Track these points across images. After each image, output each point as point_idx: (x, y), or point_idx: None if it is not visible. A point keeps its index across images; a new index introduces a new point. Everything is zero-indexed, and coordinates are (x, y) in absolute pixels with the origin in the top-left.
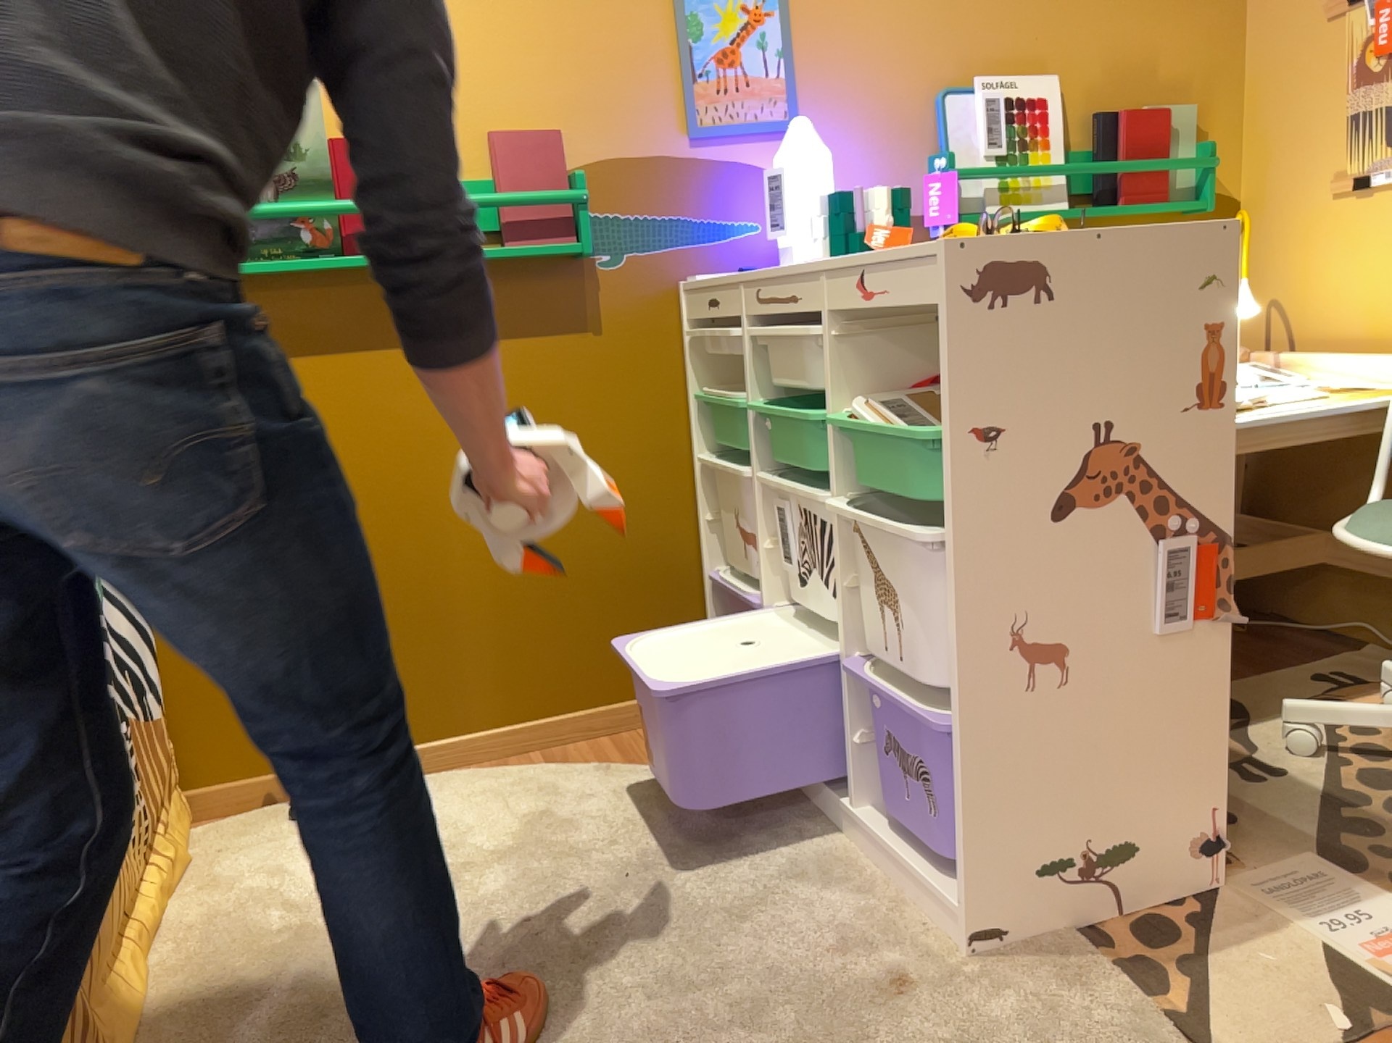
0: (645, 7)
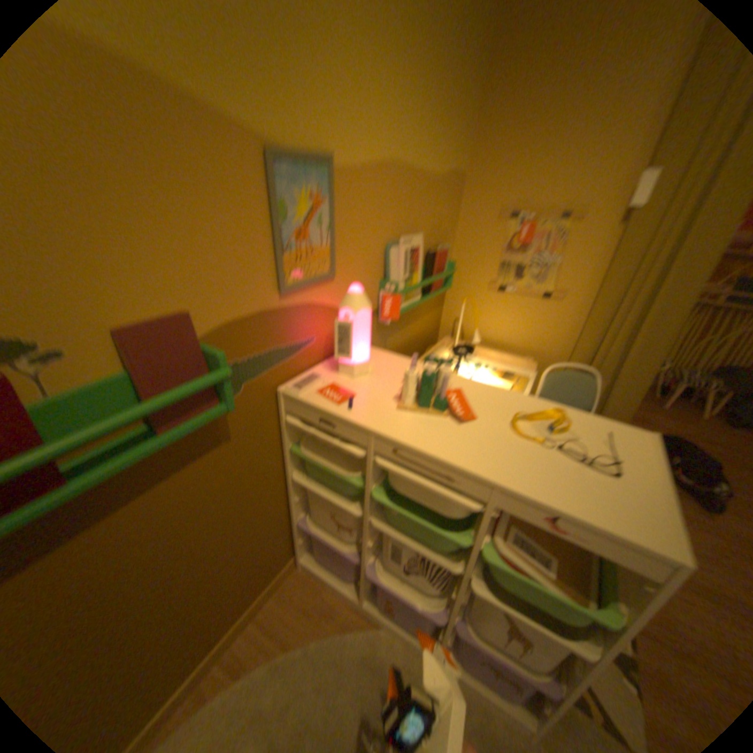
0: (247, 185)
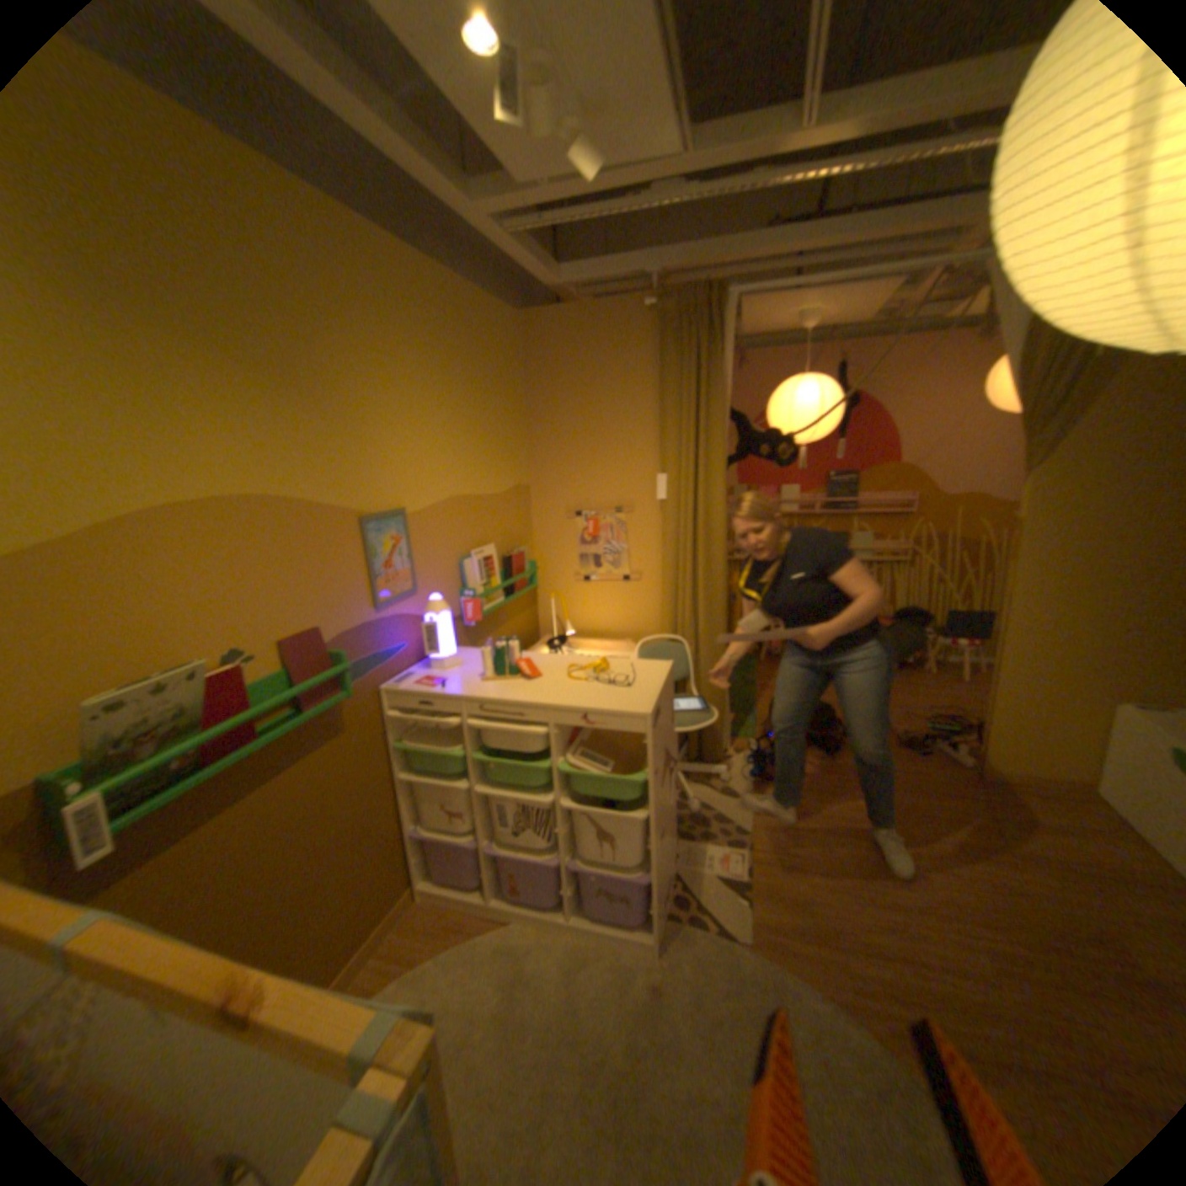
0: (348, 546)
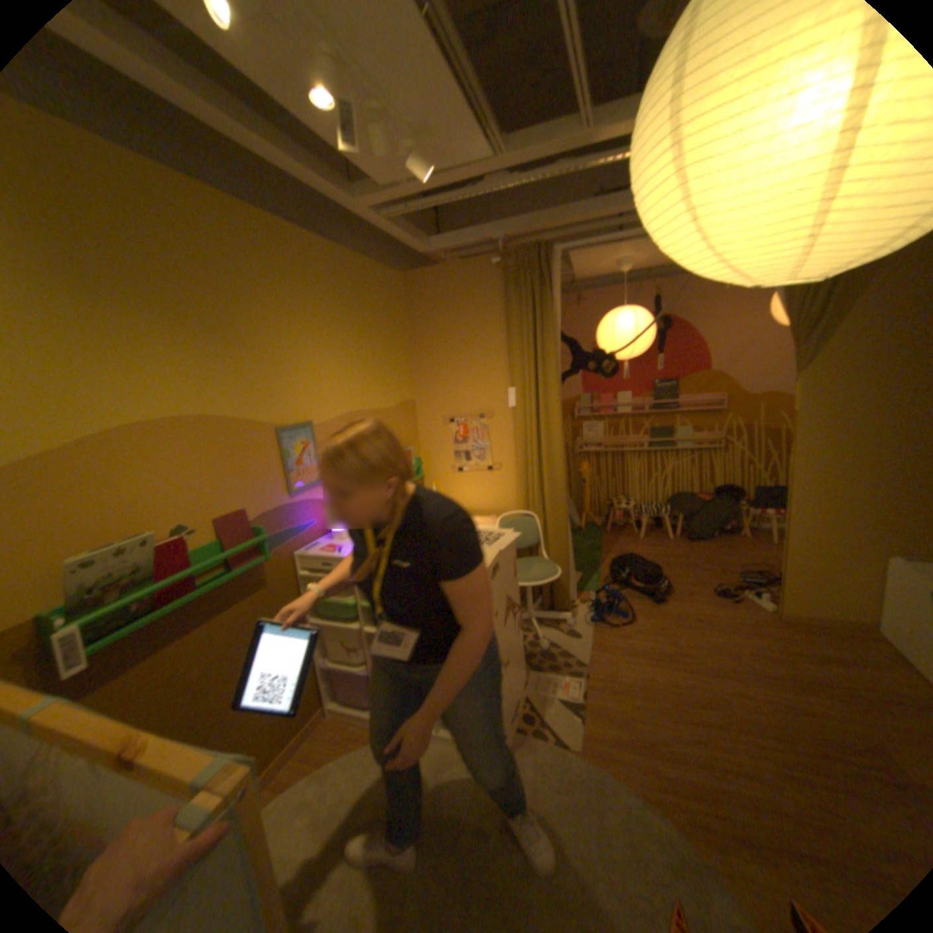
0: (268, 449)
